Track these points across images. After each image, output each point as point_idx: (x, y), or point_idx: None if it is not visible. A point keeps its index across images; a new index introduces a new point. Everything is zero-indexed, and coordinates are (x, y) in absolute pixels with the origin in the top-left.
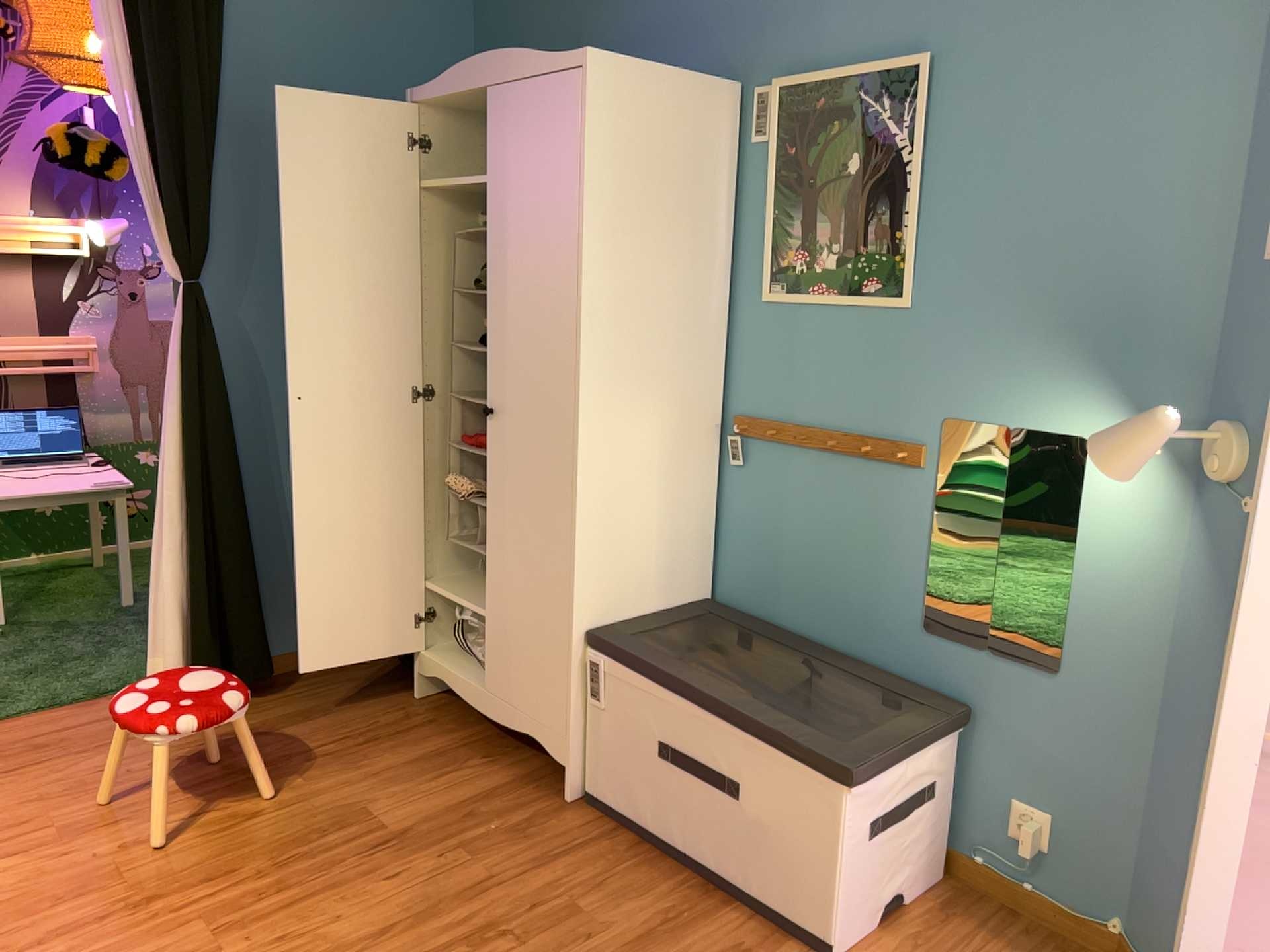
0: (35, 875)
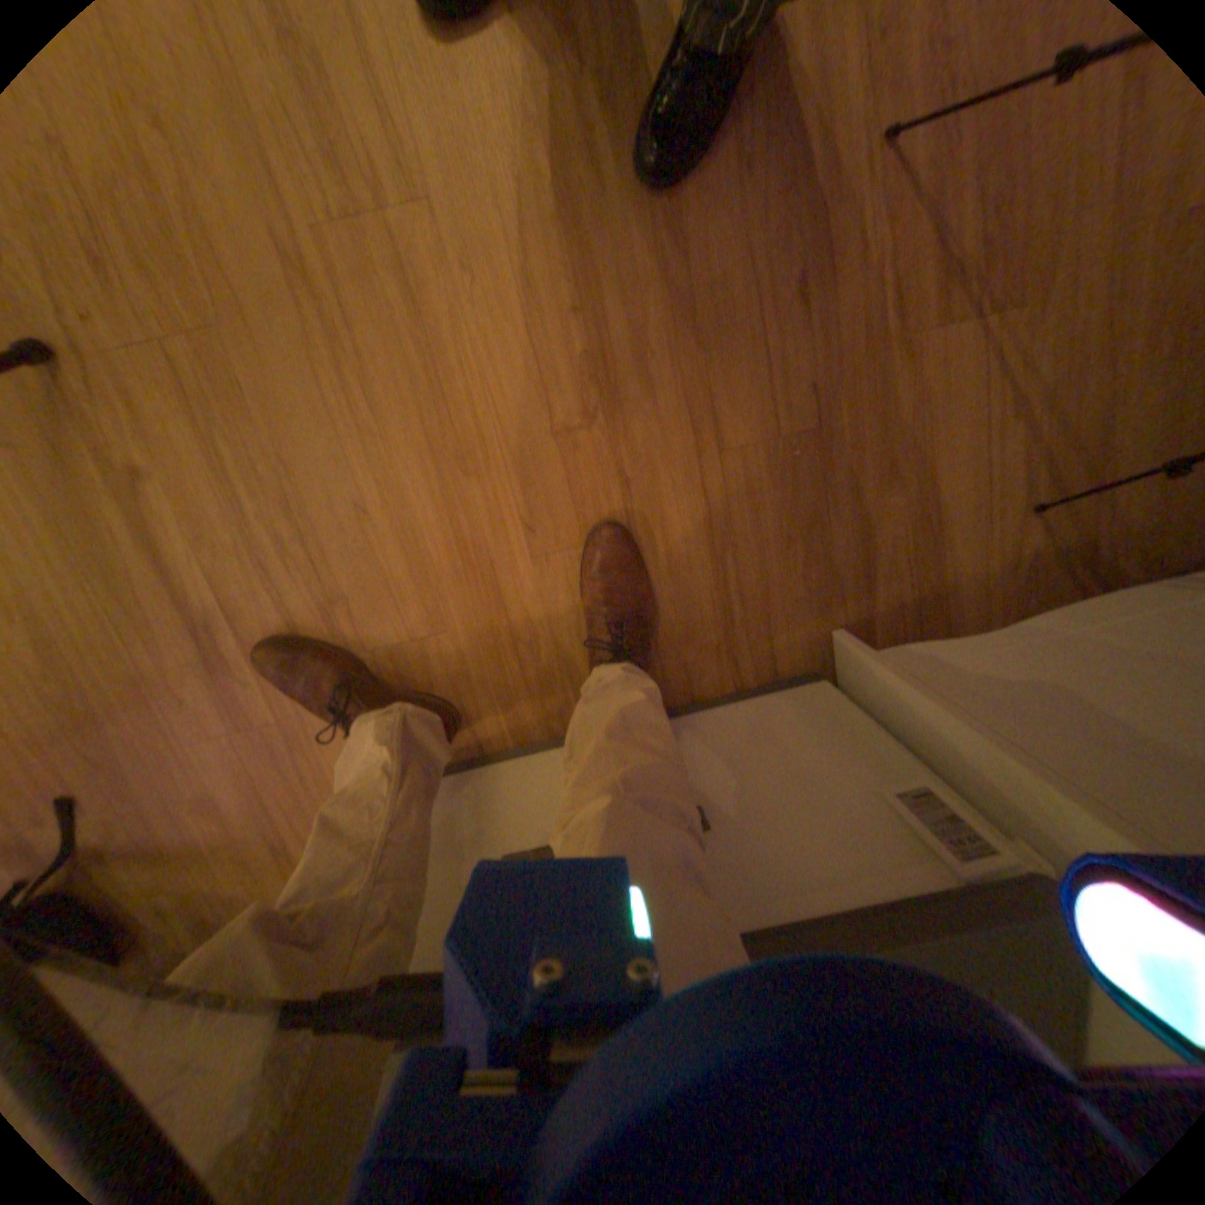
0: None
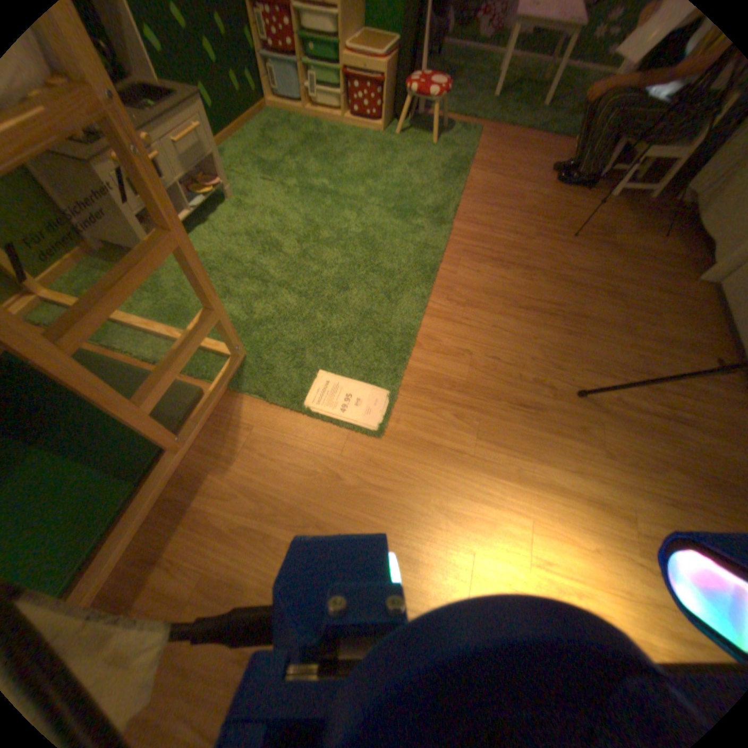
0: (499, 186)
